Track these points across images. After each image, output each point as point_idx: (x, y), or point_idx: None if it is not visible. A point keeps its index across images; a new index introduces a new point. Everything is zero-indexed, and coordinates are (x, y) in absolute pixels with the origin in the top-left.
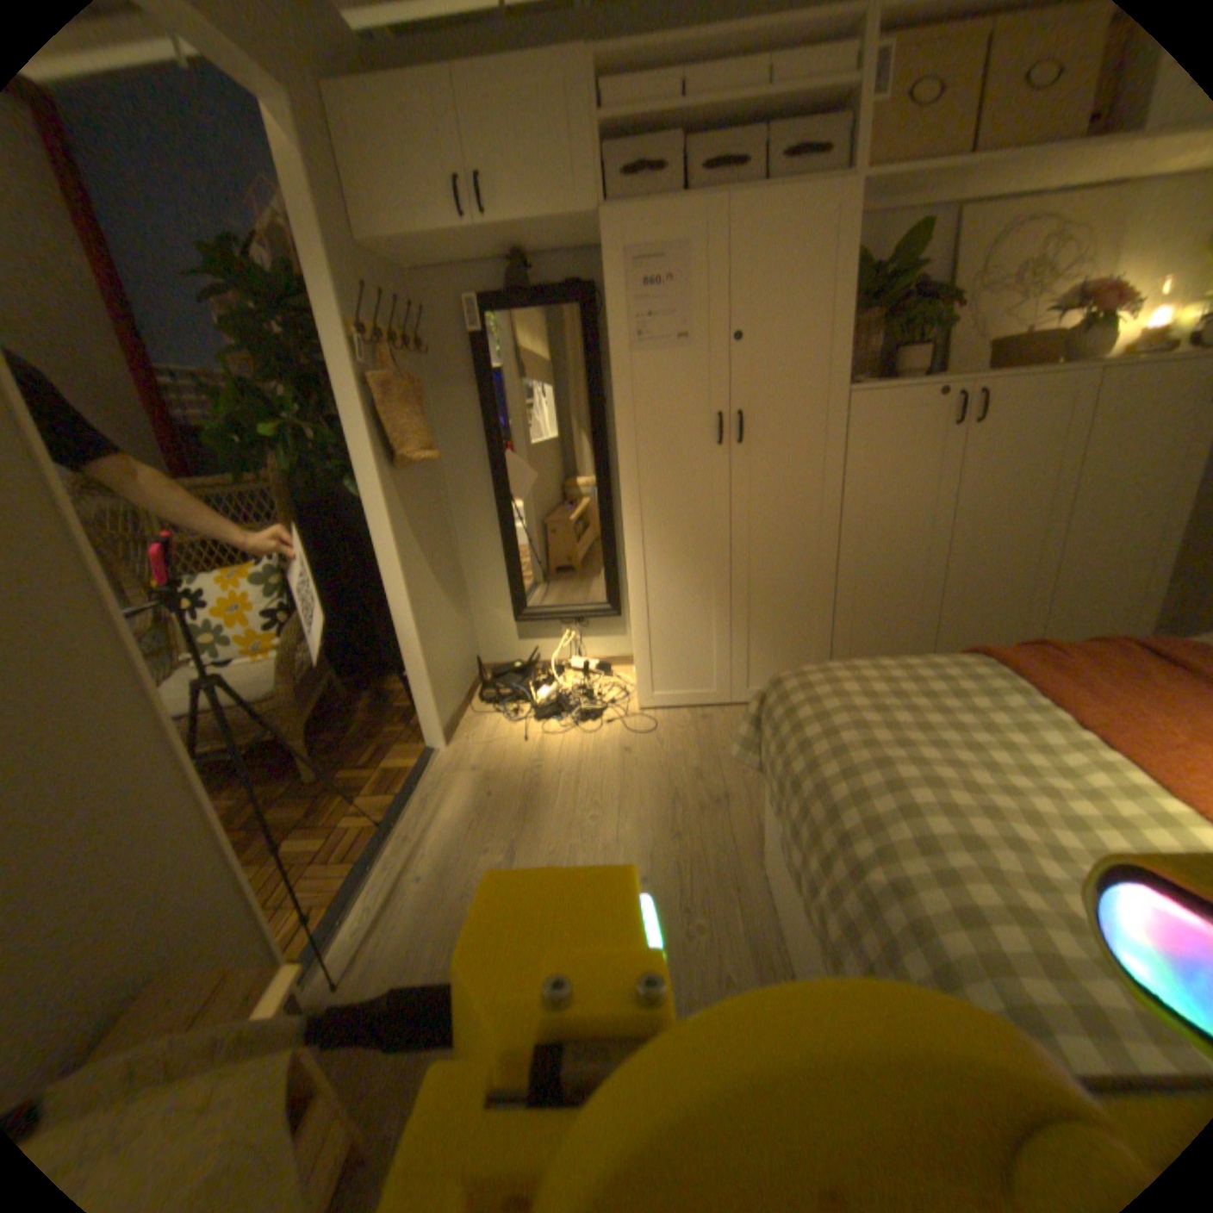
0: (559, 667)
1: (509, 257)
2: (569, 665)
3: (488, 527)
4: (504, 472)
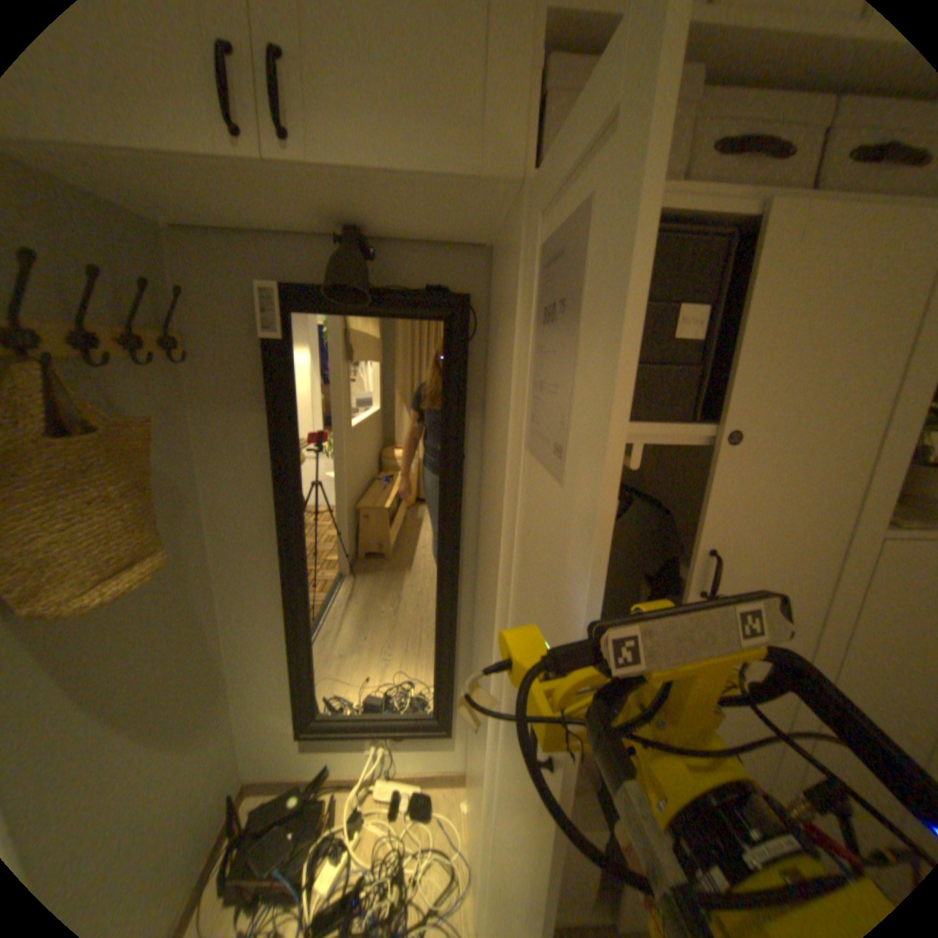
0: (355, 823)
1: (341, 242)
2: (372, 797)
3: (270, 610)
4: (301, 543)
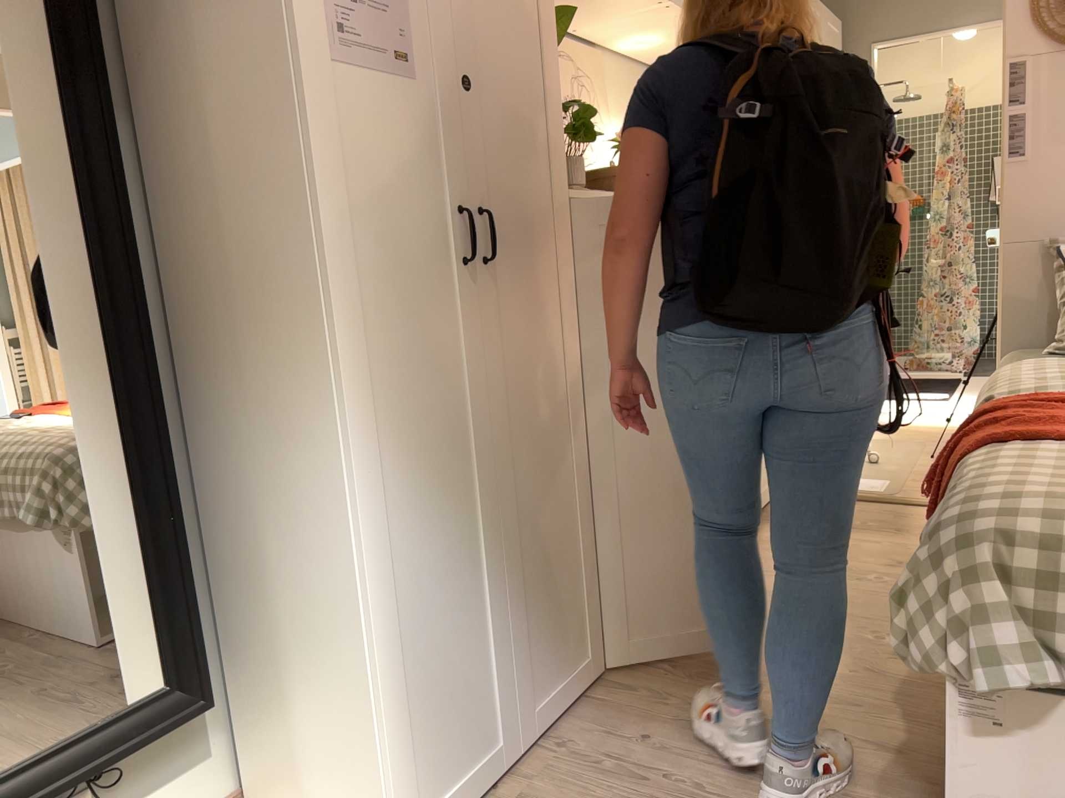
0: None
1: None
2: None
3: None
4: None
